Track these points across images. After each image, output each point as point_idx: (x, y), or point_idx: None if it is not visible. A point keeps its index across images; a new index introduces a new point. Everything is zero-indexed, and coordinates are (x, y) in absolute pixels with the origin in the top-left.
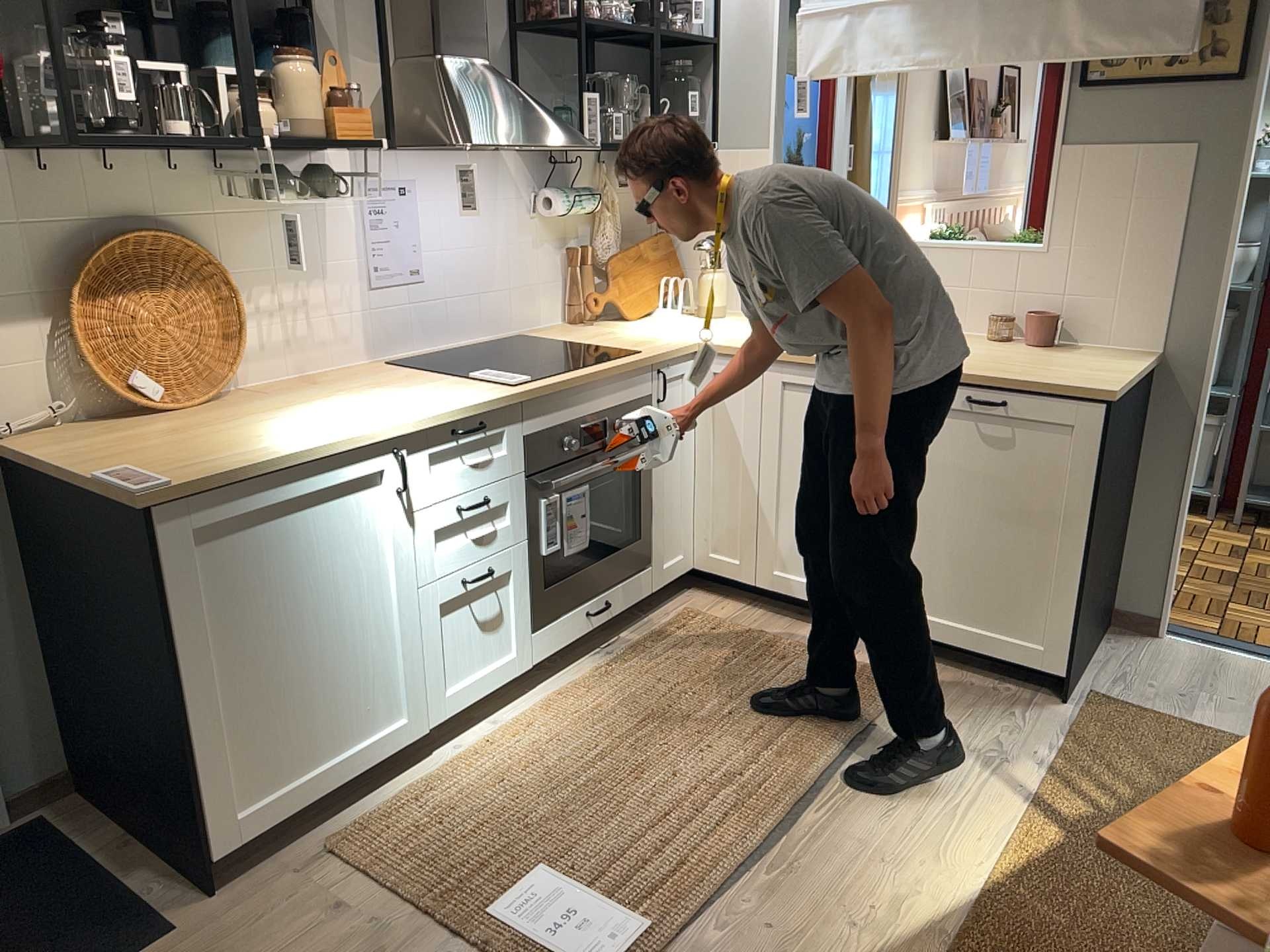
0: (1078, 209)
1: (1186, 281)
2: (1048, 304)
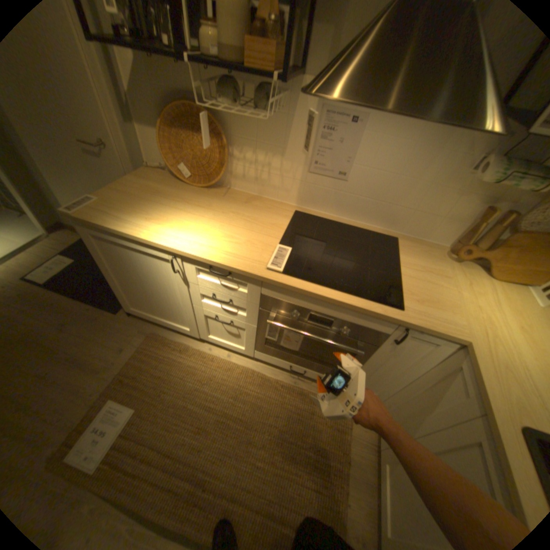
0: None
1: None
2: None
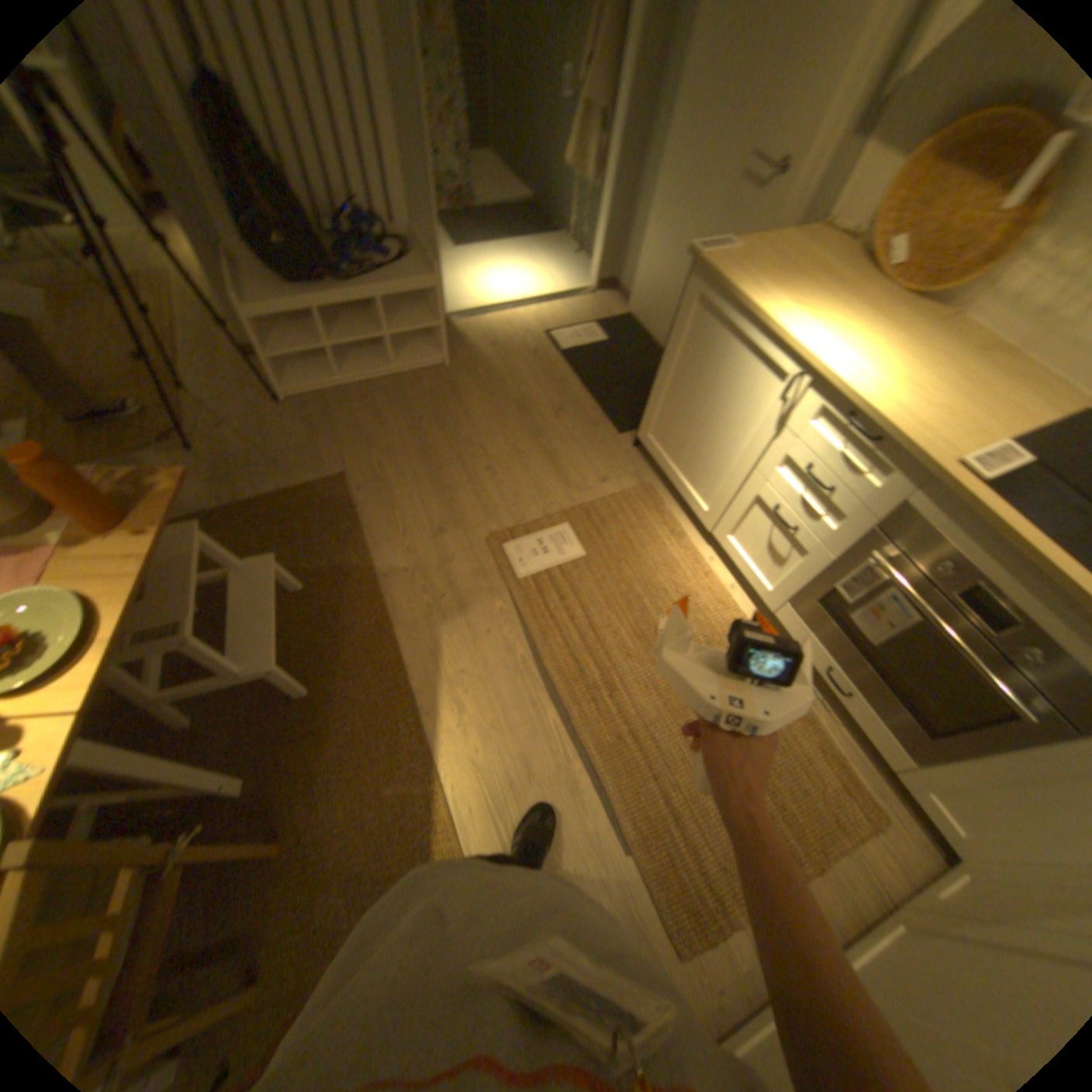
0: None
1: None
2: None
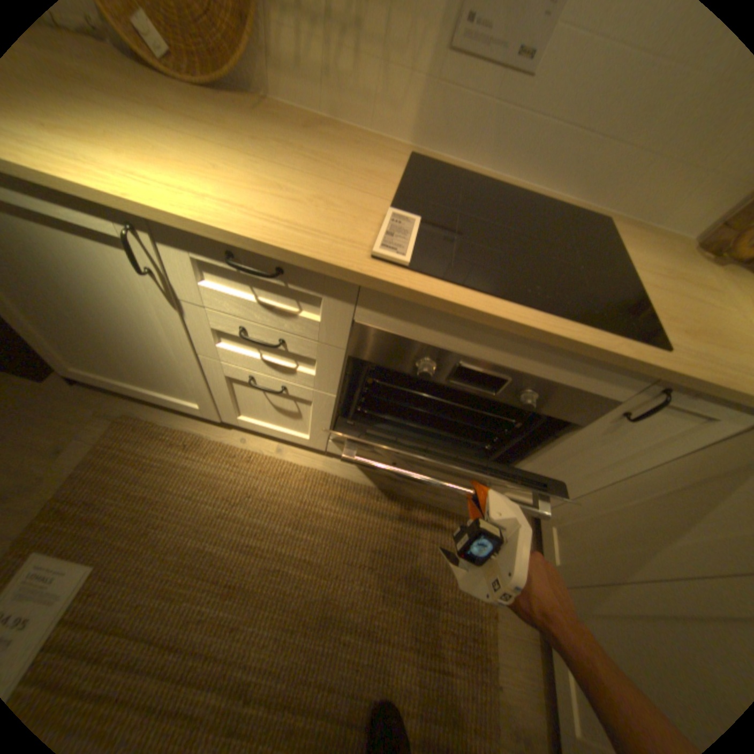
0: None
1: None
2: None
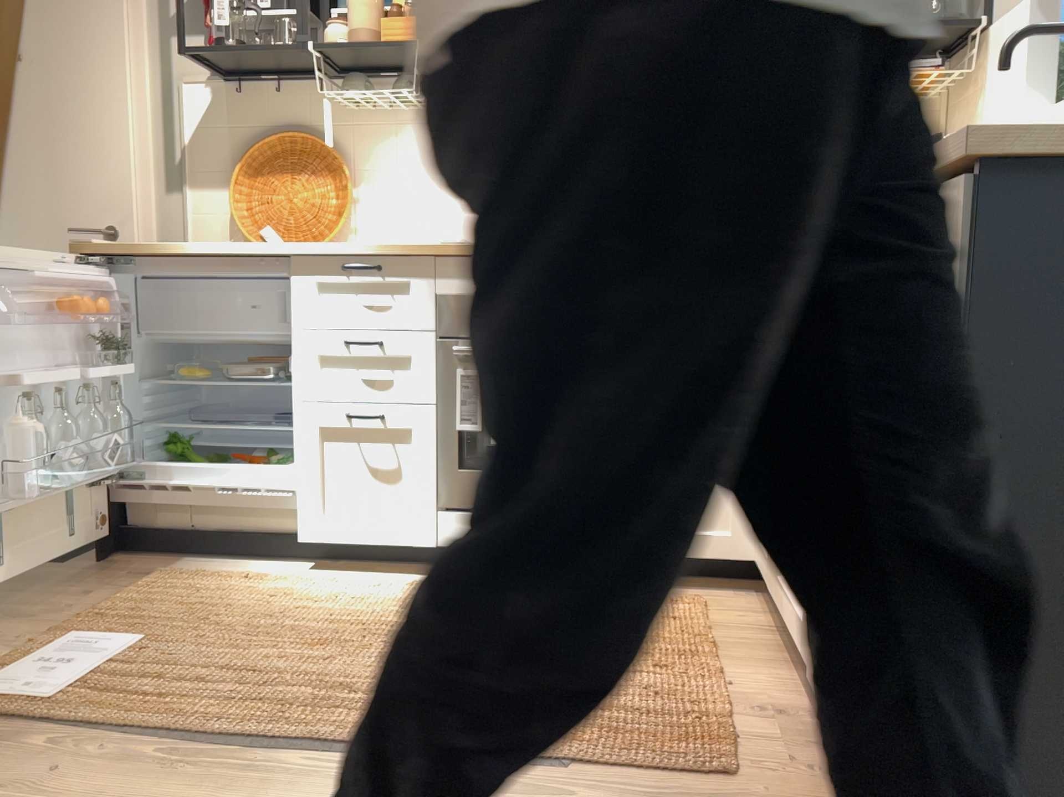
0: None
1: None
2: None
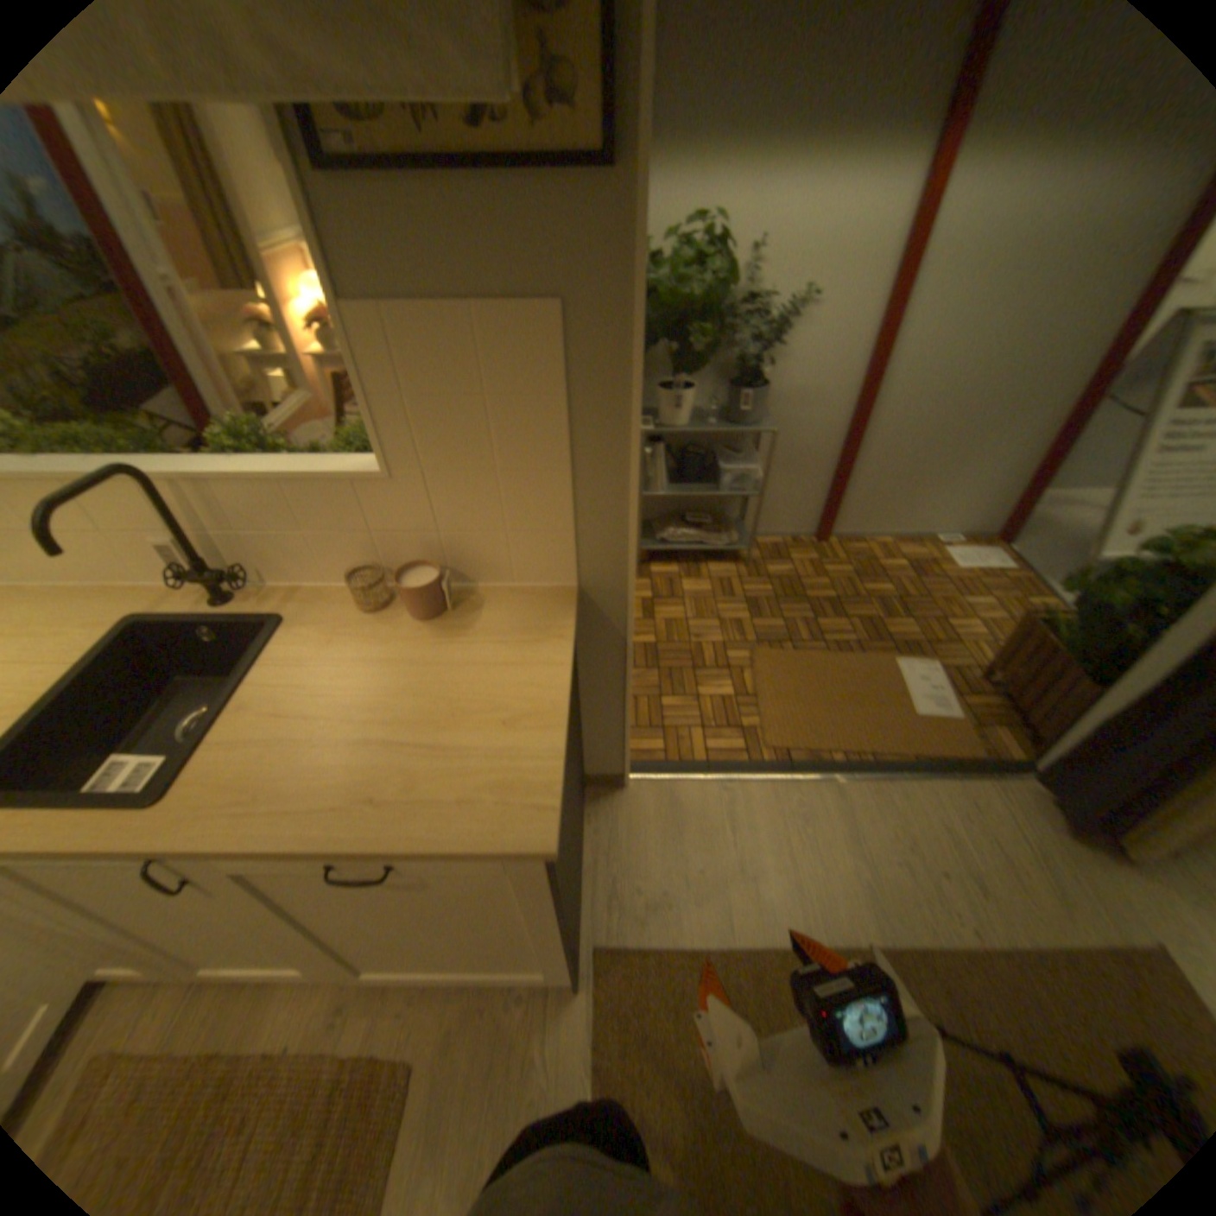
0: (412, 414)
1: (588, 506)
2: (421, 544)
